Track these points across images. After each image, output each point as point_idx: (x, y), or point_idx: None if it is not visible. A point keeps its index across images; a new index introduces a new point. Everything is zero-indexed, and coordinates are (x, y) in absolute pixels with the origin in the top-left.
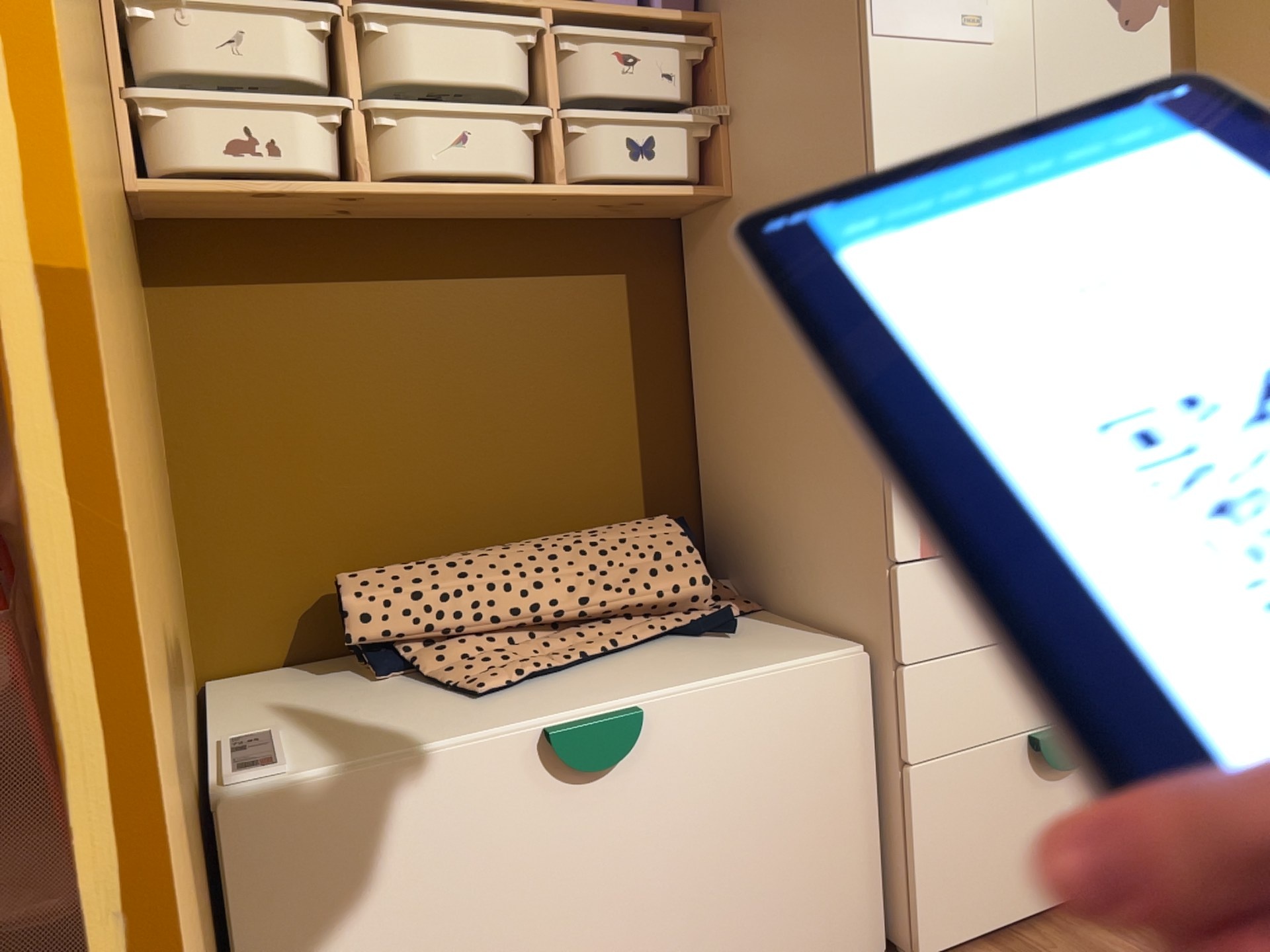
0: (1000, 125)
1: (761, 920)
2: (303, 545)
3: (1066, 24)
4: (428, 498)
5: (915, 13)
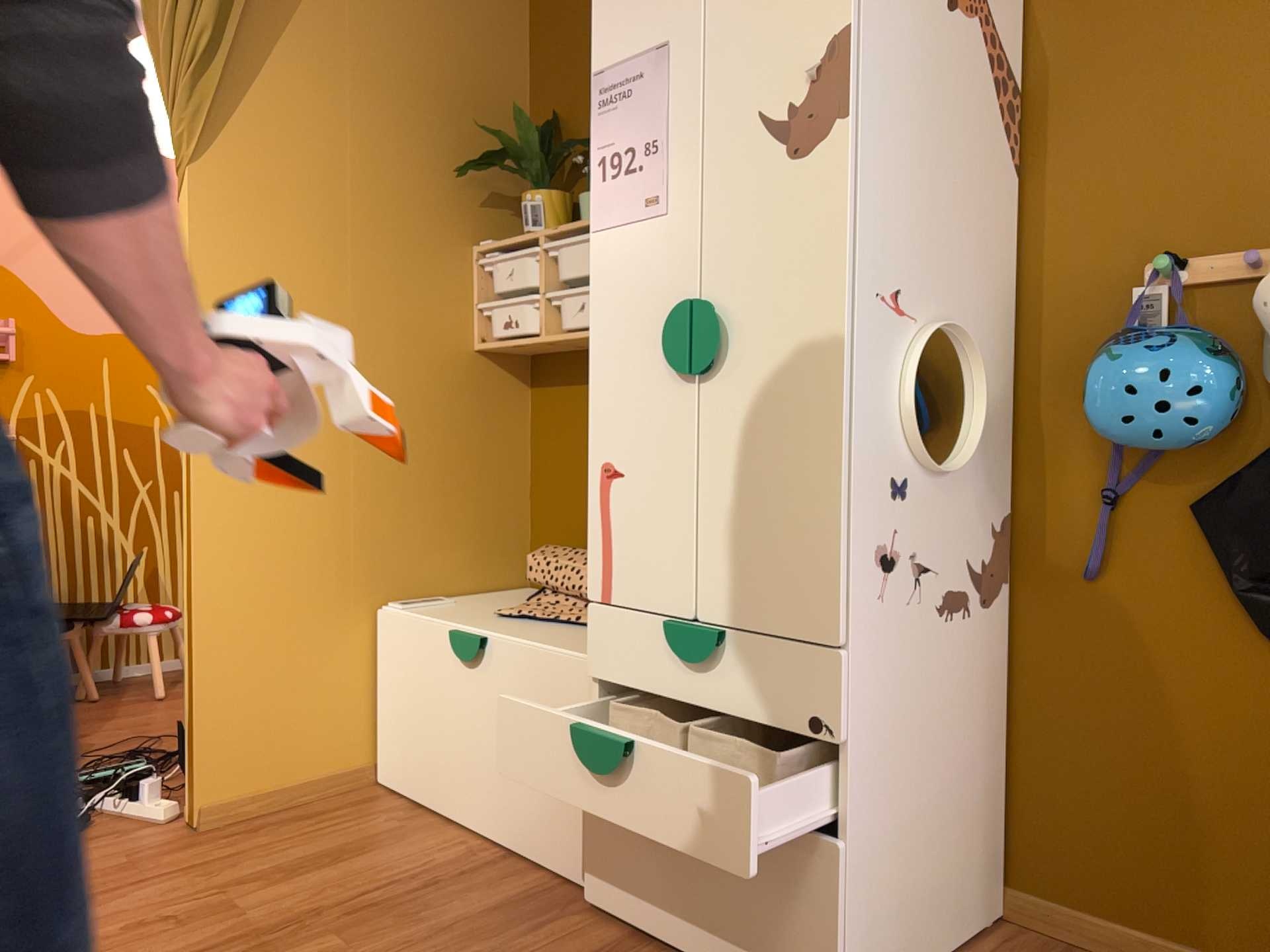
0: (669, 275)
1: (529, 805)
2: (566, 528)
3: (732, 175)
4: None
5: (616, 207)
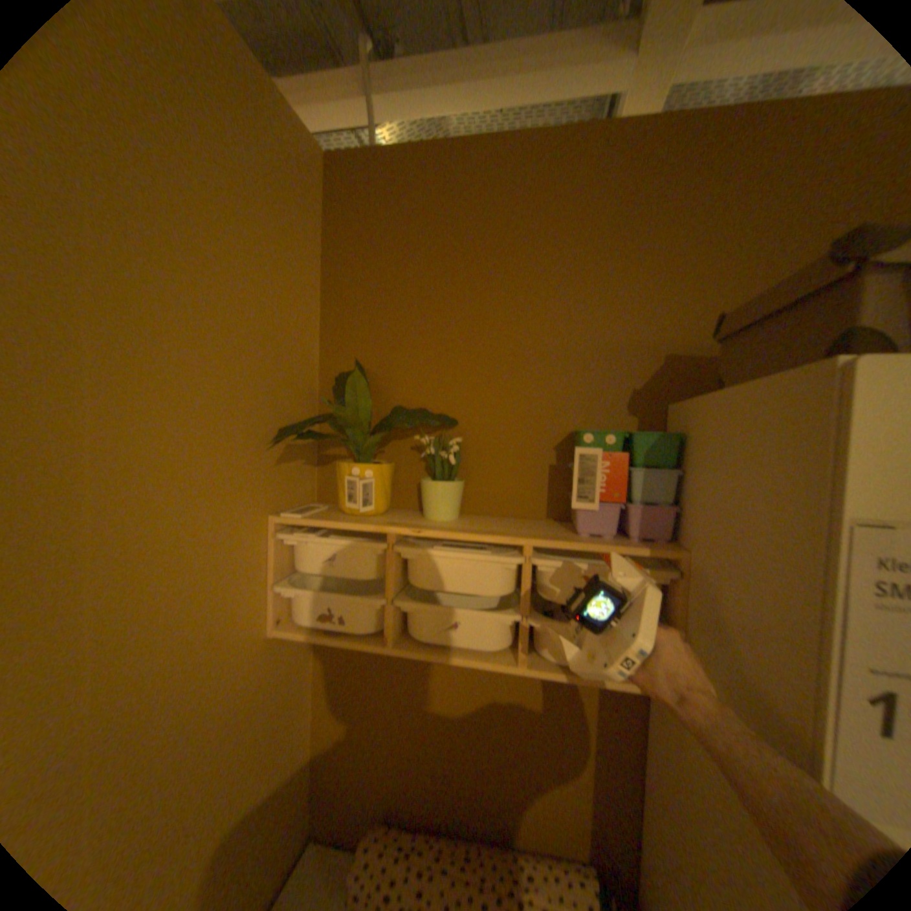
0: None
1: None
2: (366, 786)
3: None
4: (438, 785)
5: None
